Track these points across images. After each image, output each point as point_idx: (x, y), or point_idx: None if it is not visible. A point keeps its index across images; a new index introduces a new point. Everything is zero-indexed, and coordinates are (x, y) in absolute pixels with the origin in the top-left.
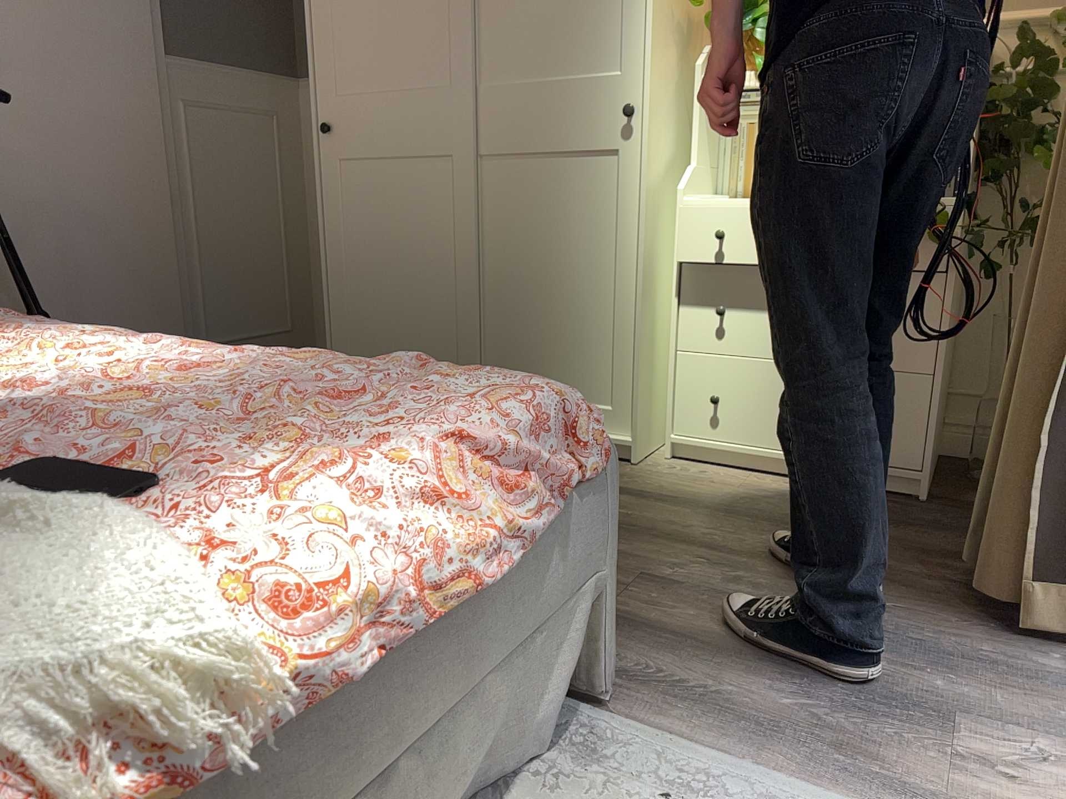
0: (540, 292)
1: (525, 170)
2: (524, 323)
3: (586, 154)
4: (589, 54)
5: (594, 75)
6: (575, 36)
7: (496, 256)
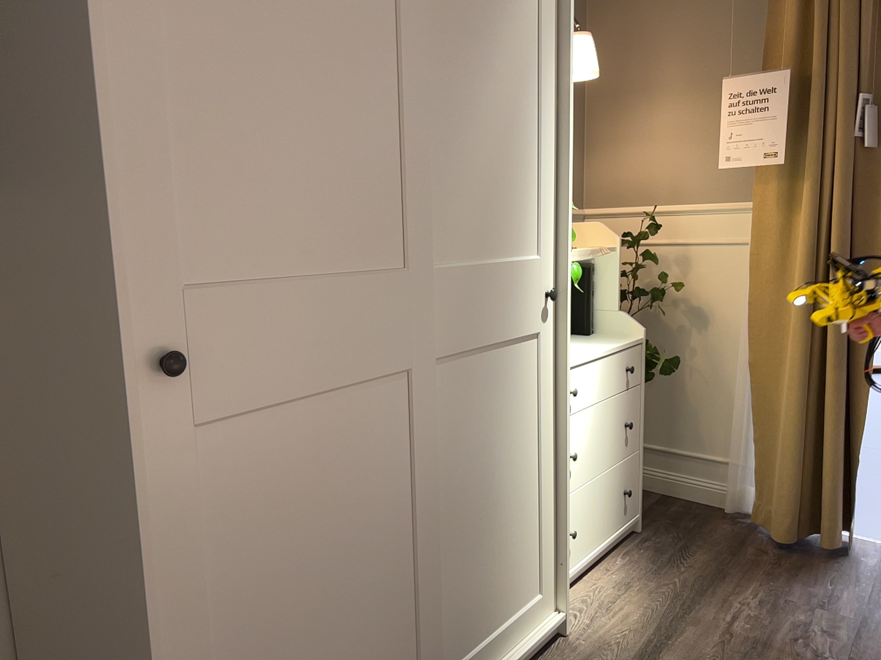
0: (486, 510)
1: (471, 369)
2: (472, 559)
3: (519, 340)
4: (519, 234)
5: (525, 257)
6: (509, 213)
7: (444, 490)
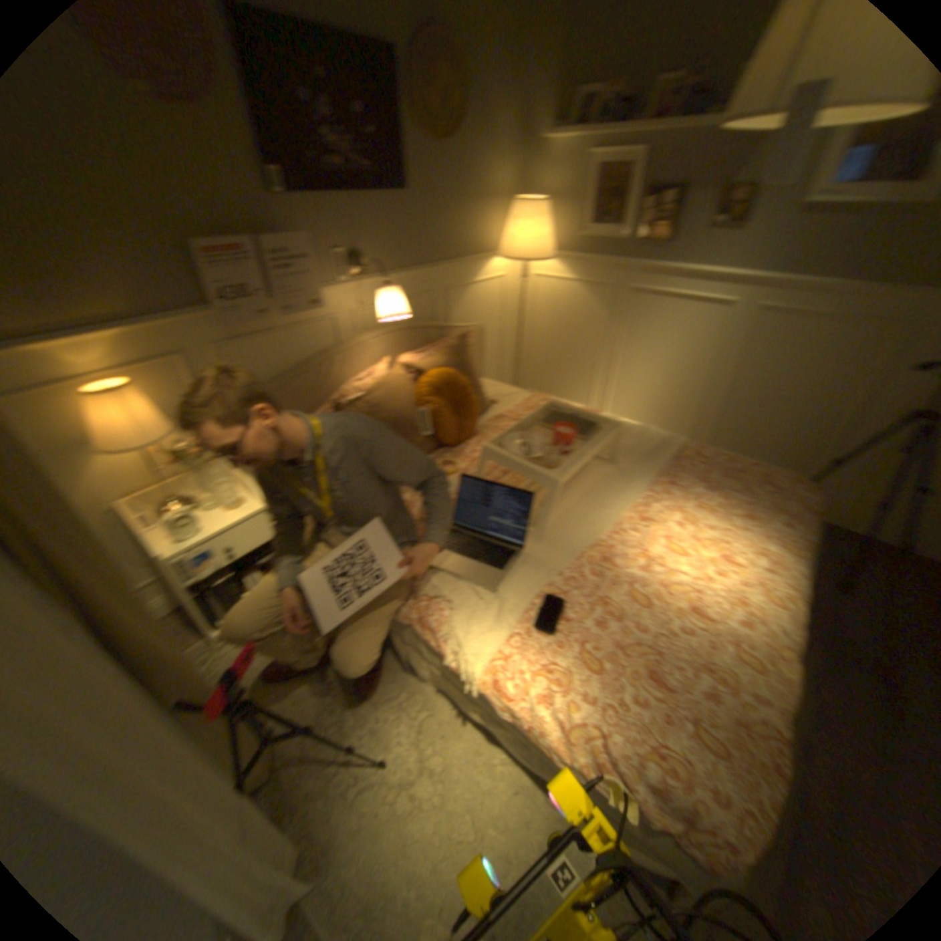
0: None
1: None
2: None
3: None
4: None
5: None
6: None
7: None
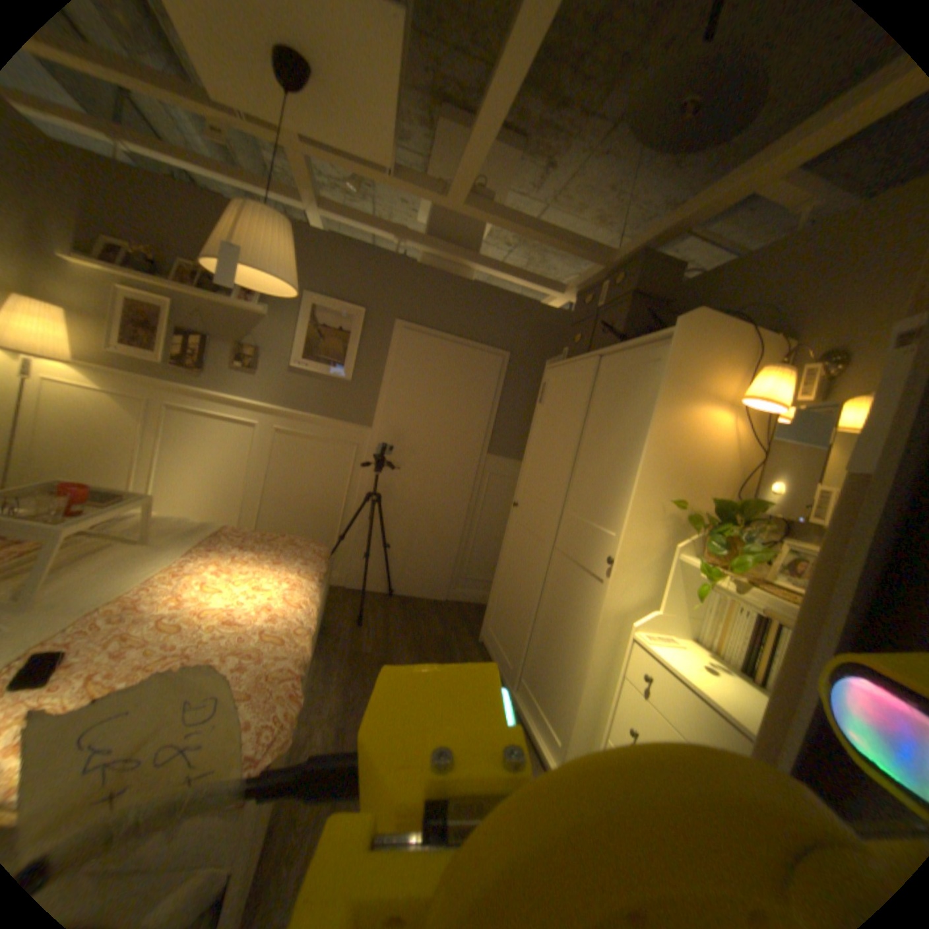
0: (554, 640)
1: (567, 566)
2: (544, 653)
3: (590, 573)
4: (606, 516)
5: (605, 530)
6: (604, 503)
7: (545, 605)
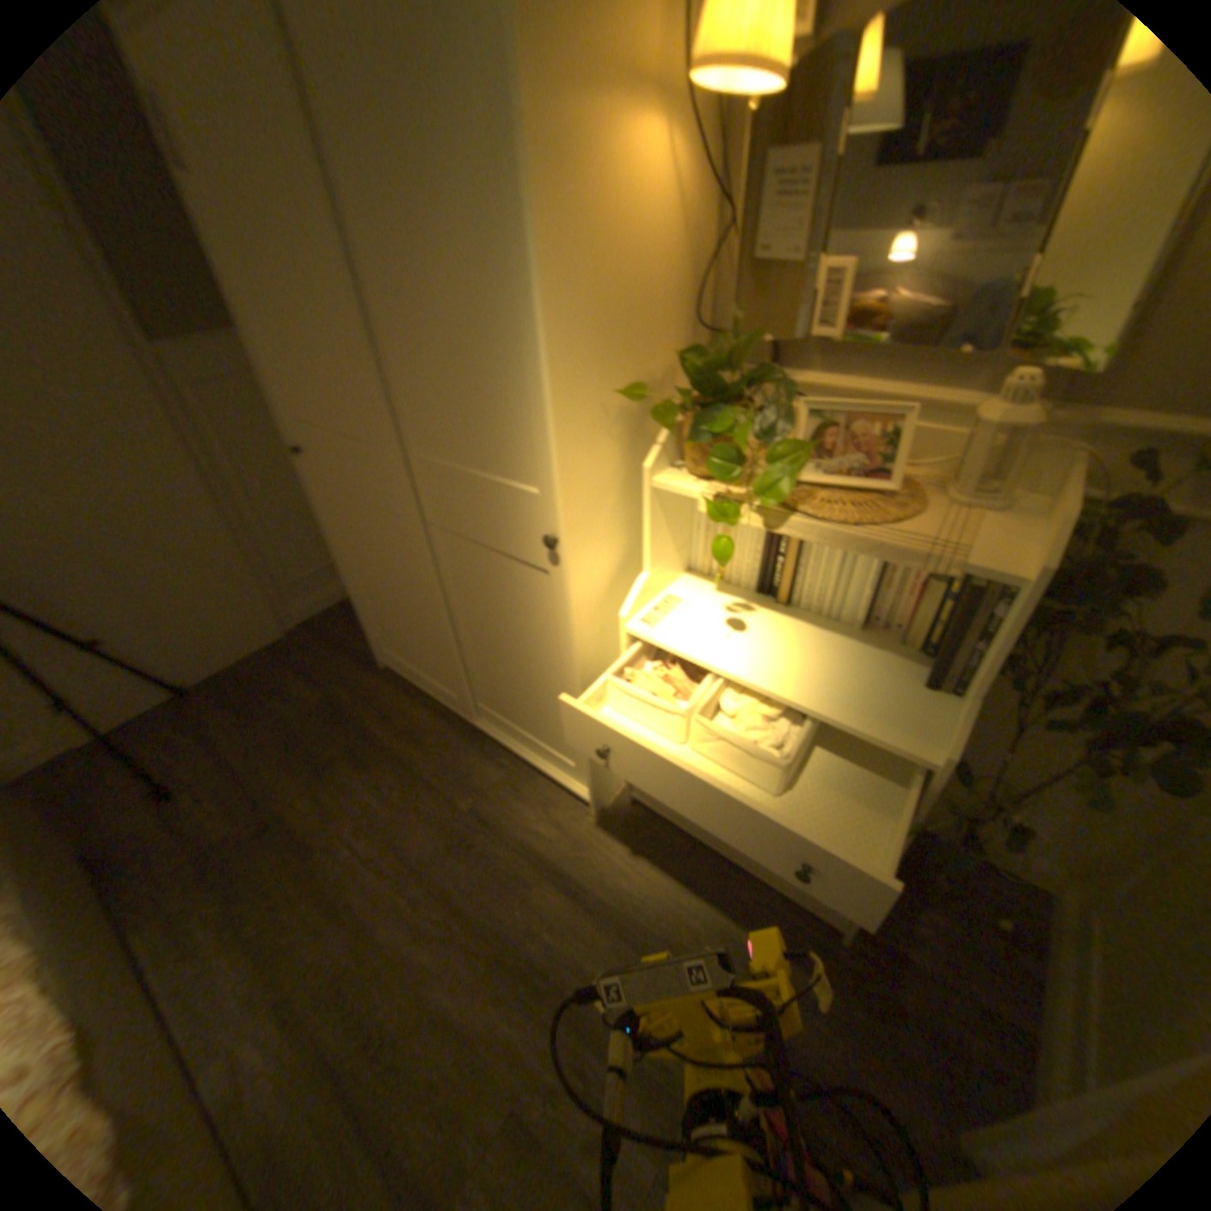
0: (501, 656)
1: (465, 550)
2: (494, 672)
3: (517, 559)
4: (501, 454)
5: (510, 482)
6: (482, 427)
7: (460, 611)
